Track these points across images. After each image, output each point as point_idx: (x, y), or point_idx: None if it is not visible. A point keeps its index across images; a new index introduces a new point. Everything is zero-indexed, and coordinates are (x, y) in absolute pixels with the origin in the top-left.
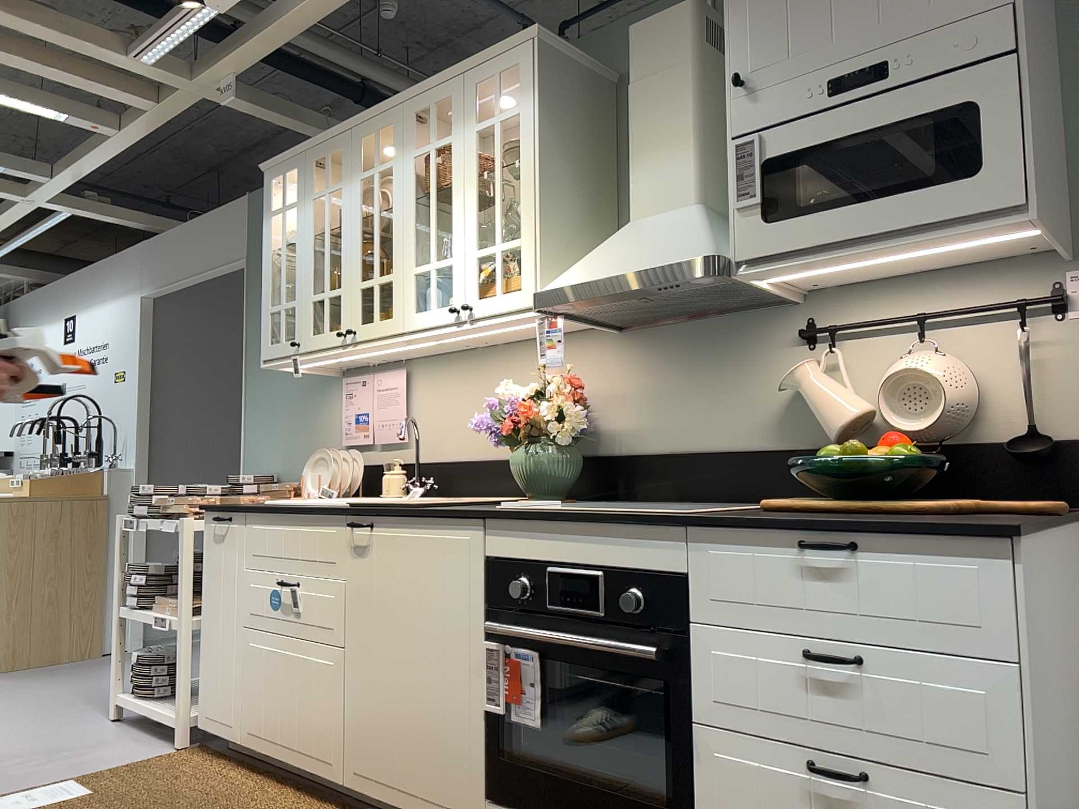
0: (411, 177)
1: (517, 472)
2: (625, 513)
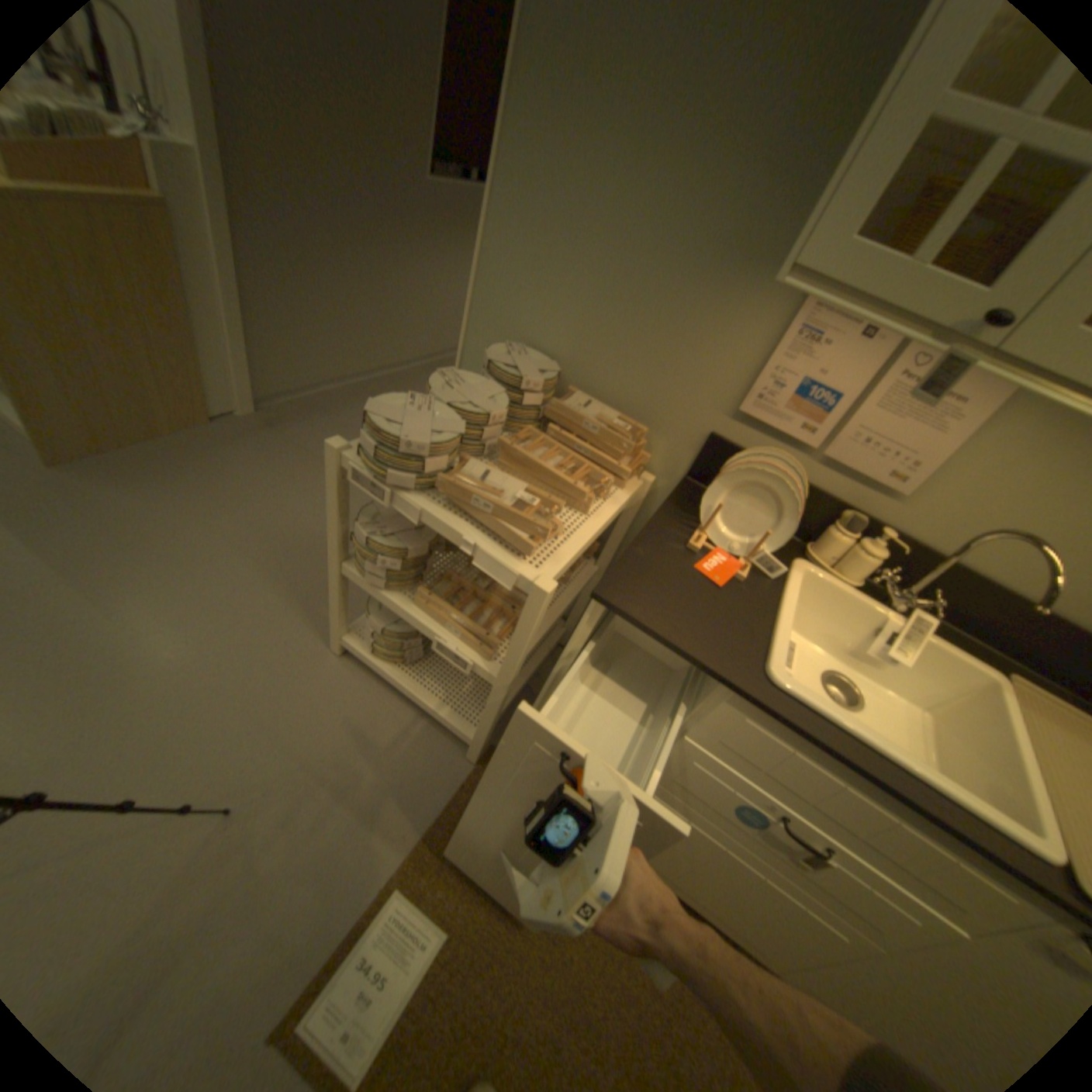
0: None
1: None
2: None
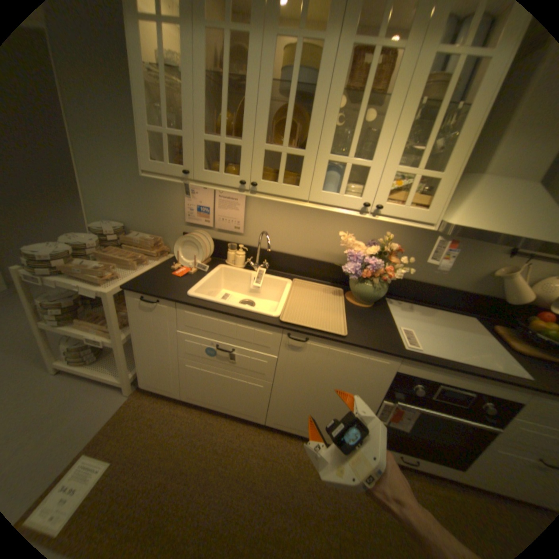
0: (345, 64)
1: (359, 291)
2: (497, 373)
